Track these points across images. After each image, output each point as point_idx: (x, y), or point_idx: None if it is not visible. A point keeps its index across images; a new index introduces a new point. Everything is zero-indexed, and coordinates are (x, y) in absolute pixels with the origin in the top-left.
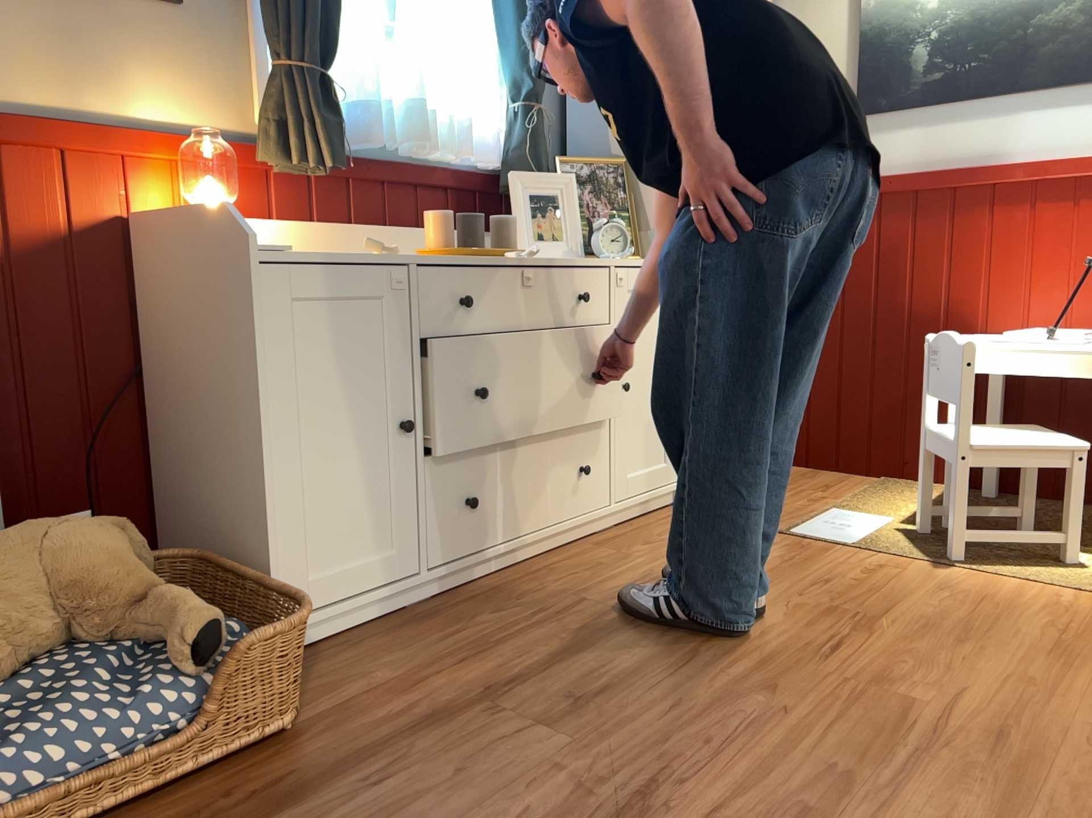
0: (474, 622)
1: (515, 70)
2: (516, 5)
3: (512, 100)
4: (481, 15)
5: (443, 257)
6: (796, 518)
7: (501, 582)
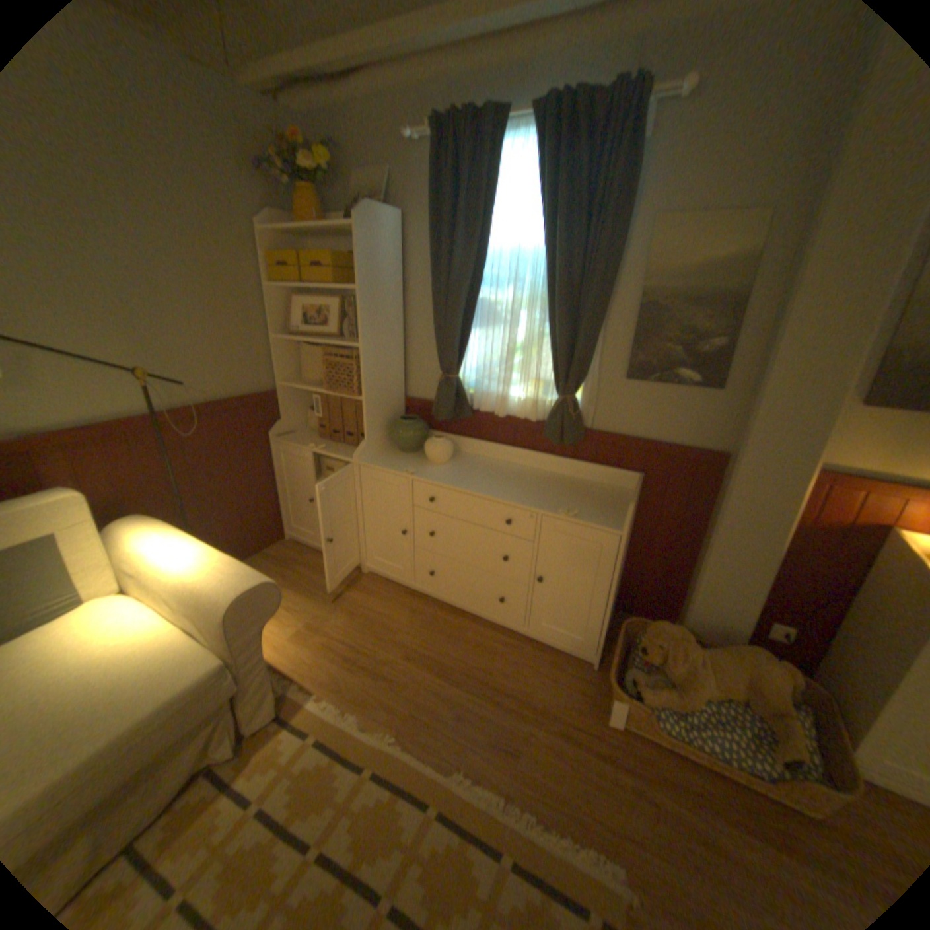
0: None
1: None
2: None
3: None
4: None
5: None
6: None
7: None
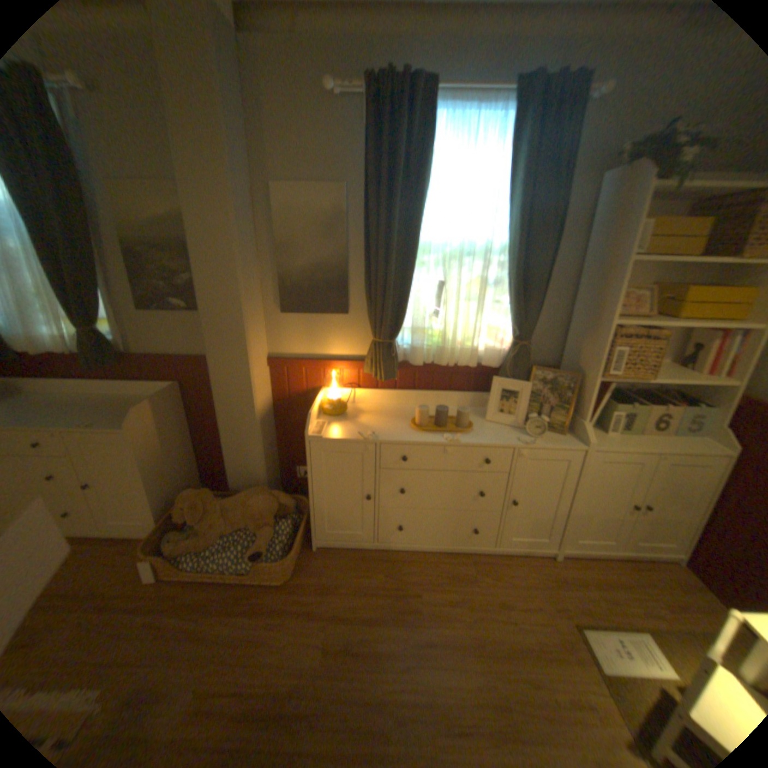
0: (375, 577)
1: (512, 323)
2: (514, 293)
3: (512, 336)
4: (503, 292)
5: (407, 435)
6: (608, 625)
7: (411, 561)
